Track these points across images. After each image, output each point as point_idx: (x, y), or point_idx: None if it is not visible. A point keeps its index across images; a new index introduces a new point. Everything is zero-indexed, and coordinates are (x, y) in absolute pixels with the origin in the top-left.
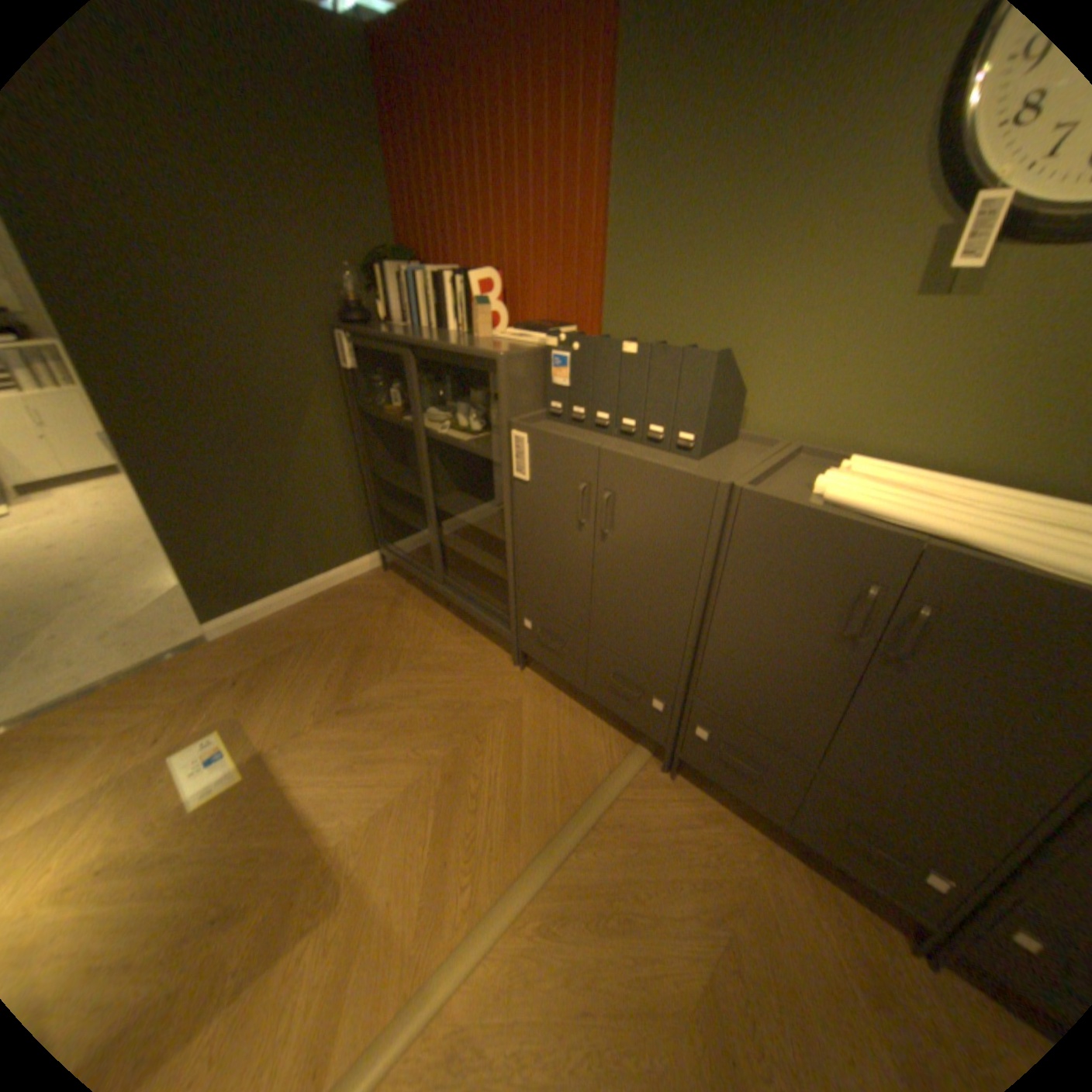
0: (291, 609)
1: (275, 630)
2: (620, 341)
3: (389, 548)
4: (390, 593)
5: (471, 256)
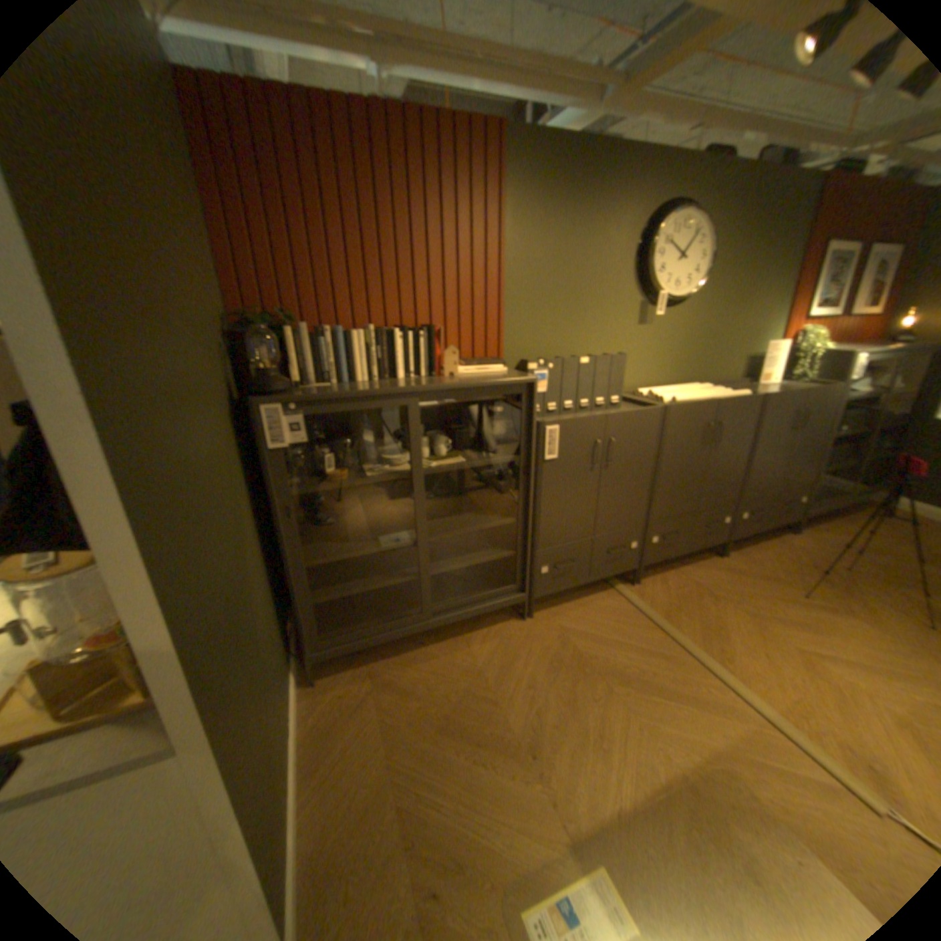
0: (306, 811)
1: (344, 835)
2: (579, 358)
3: (330, 645)
4: (362, 688)
5: (366, 316)
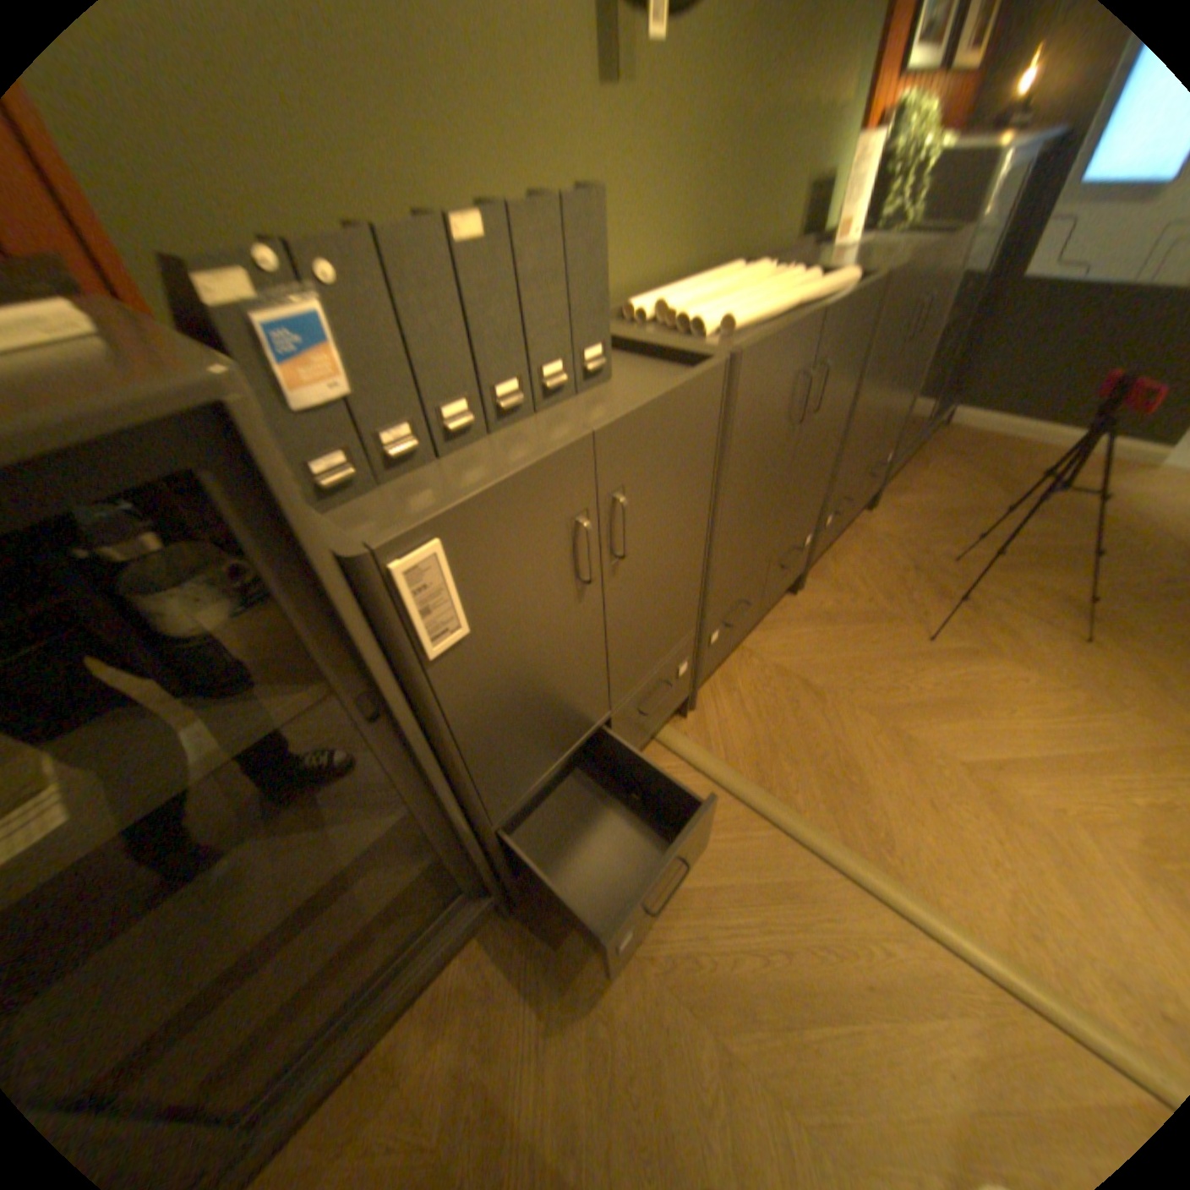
0: None
1: None
2: (441, 213)
3: None
4: None
5: None
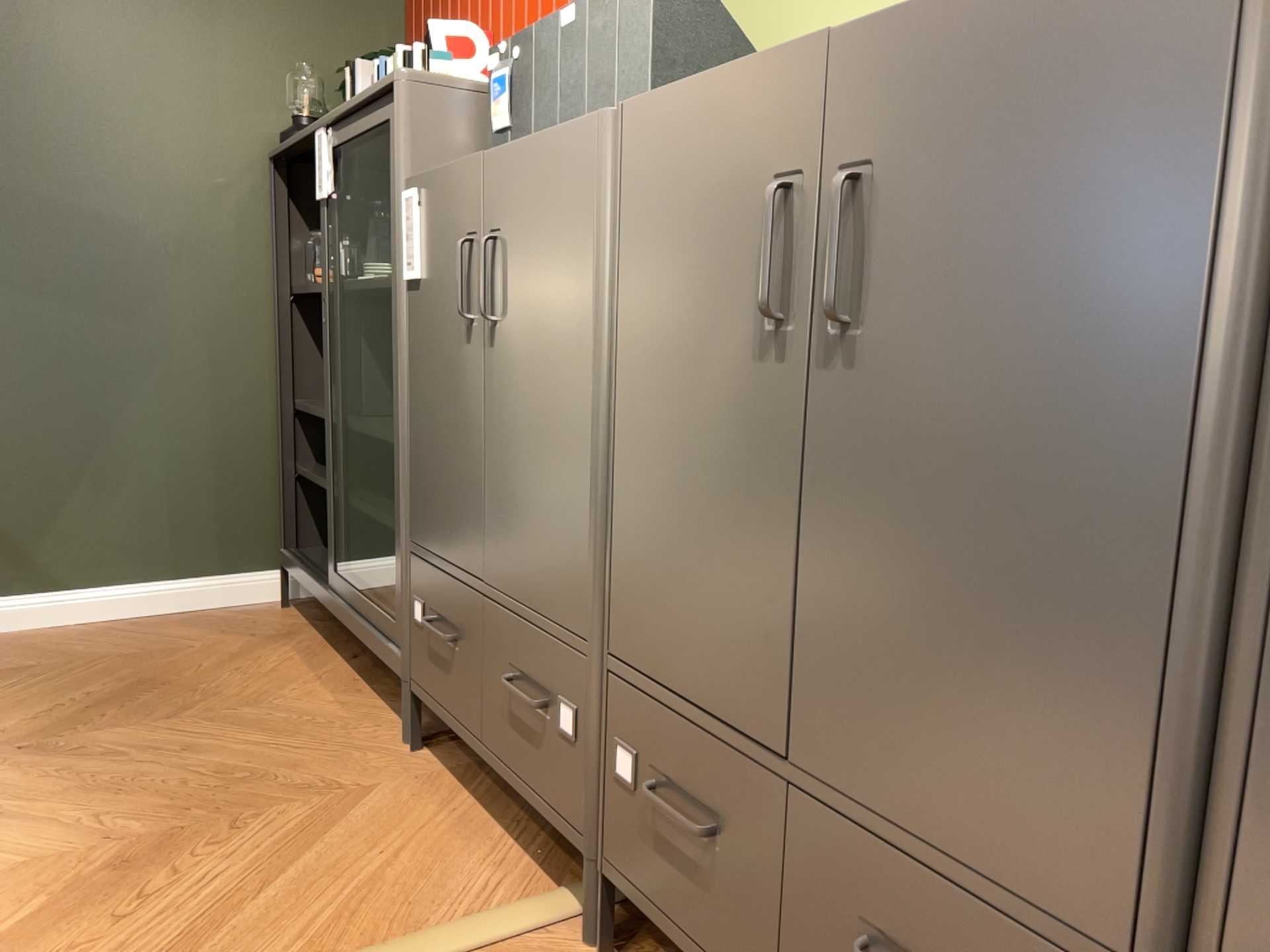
0: (85, 627)
1: (32, 645)
2: (559, 18)
3: (292, 550)
4: (265, 631)
5: None
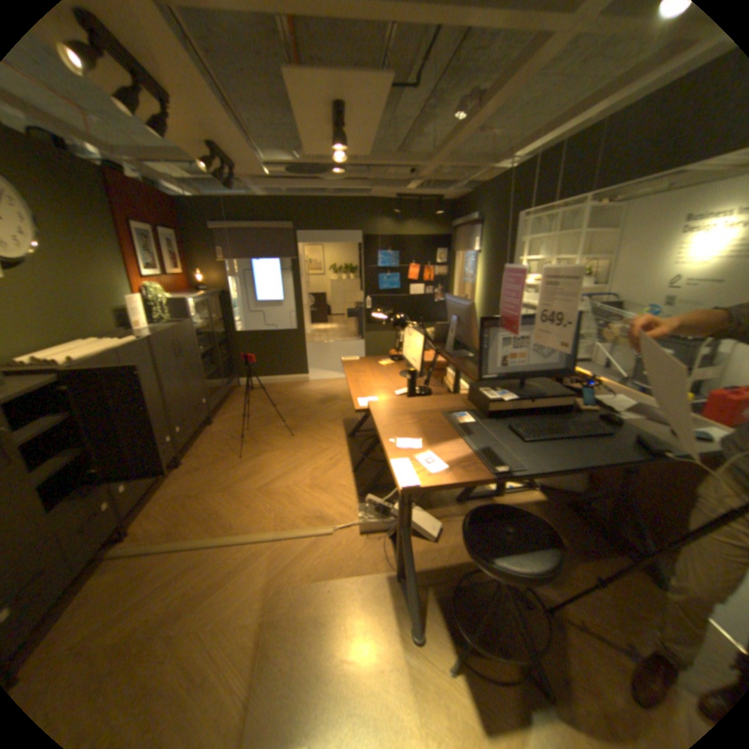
0: None
1: None
2: None
3: None
4: None
5: None
